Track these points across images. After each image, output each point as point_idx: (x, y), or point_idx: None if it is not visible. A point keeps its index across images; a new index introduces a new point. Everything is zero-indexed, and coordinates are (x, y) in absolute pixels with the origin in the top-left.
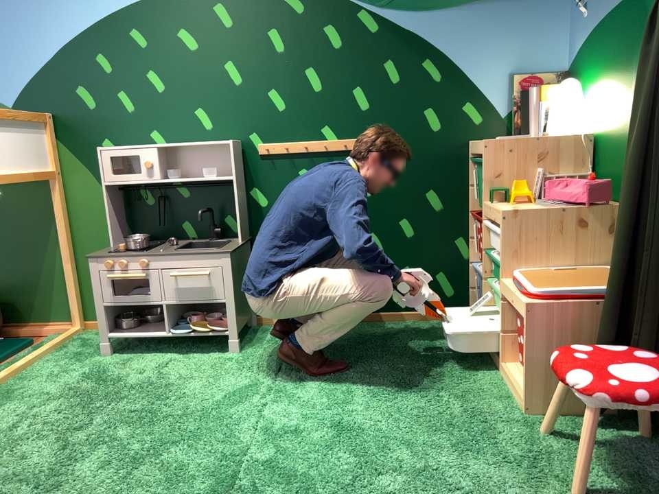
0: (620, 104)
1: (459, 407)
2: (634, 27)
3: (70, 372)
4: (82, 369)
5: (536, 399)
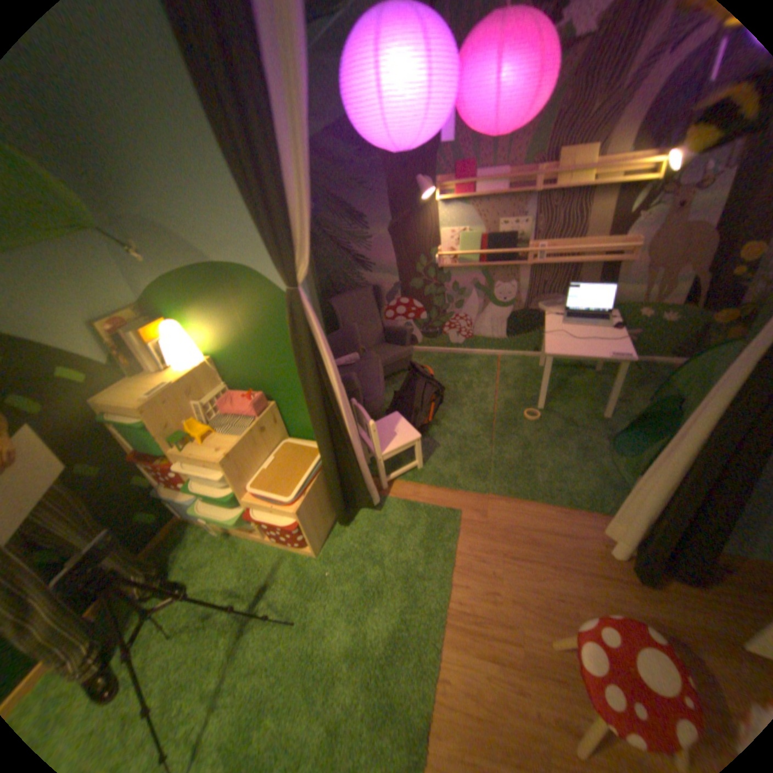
0: (231, 340)
1: (284, 597)
2: (222, 289)
3: None
4: None
5: (314, 546)
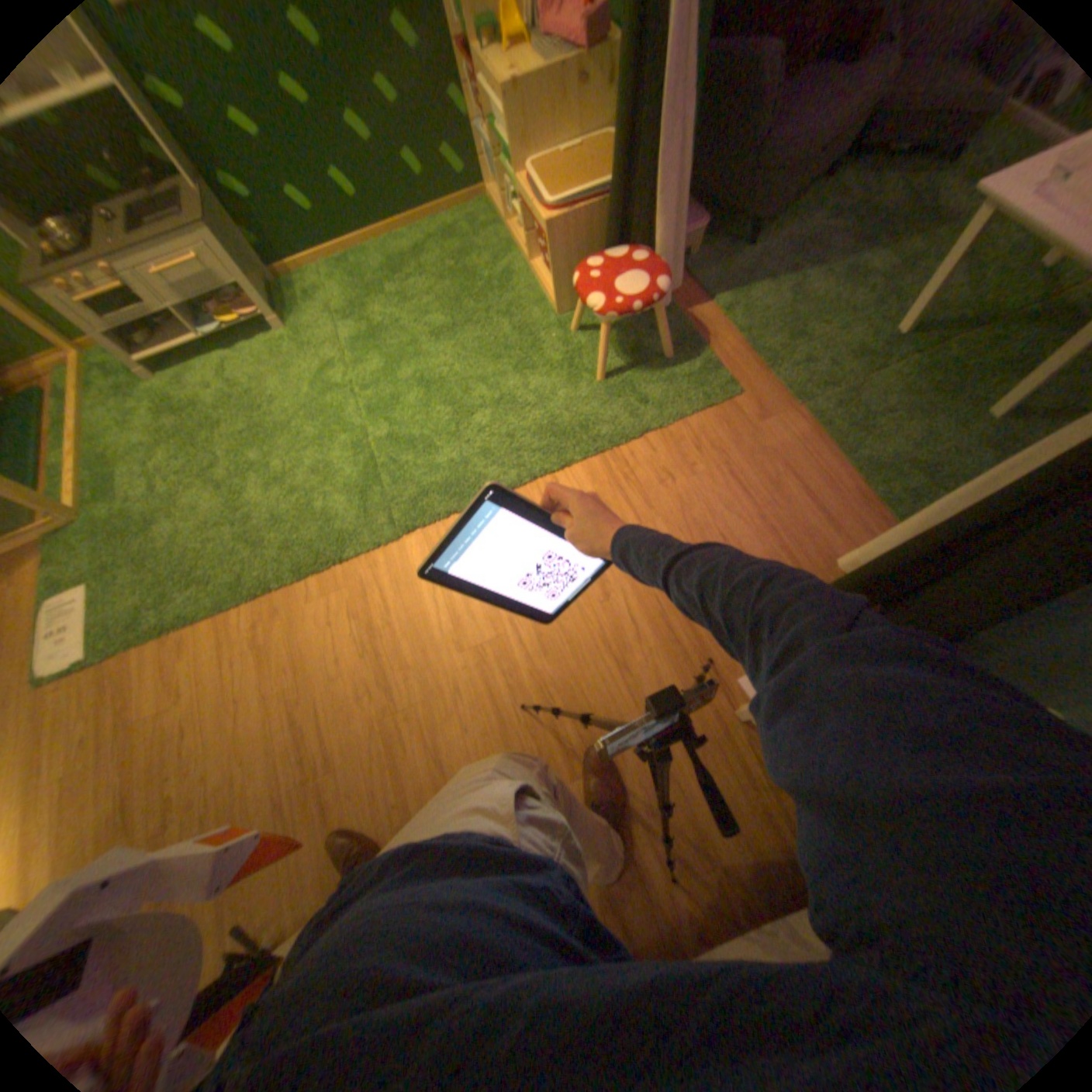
0: None
1: (505, 326)
2: None
3: (132, 413)
4: (140, 404)
5: (562, 301)
